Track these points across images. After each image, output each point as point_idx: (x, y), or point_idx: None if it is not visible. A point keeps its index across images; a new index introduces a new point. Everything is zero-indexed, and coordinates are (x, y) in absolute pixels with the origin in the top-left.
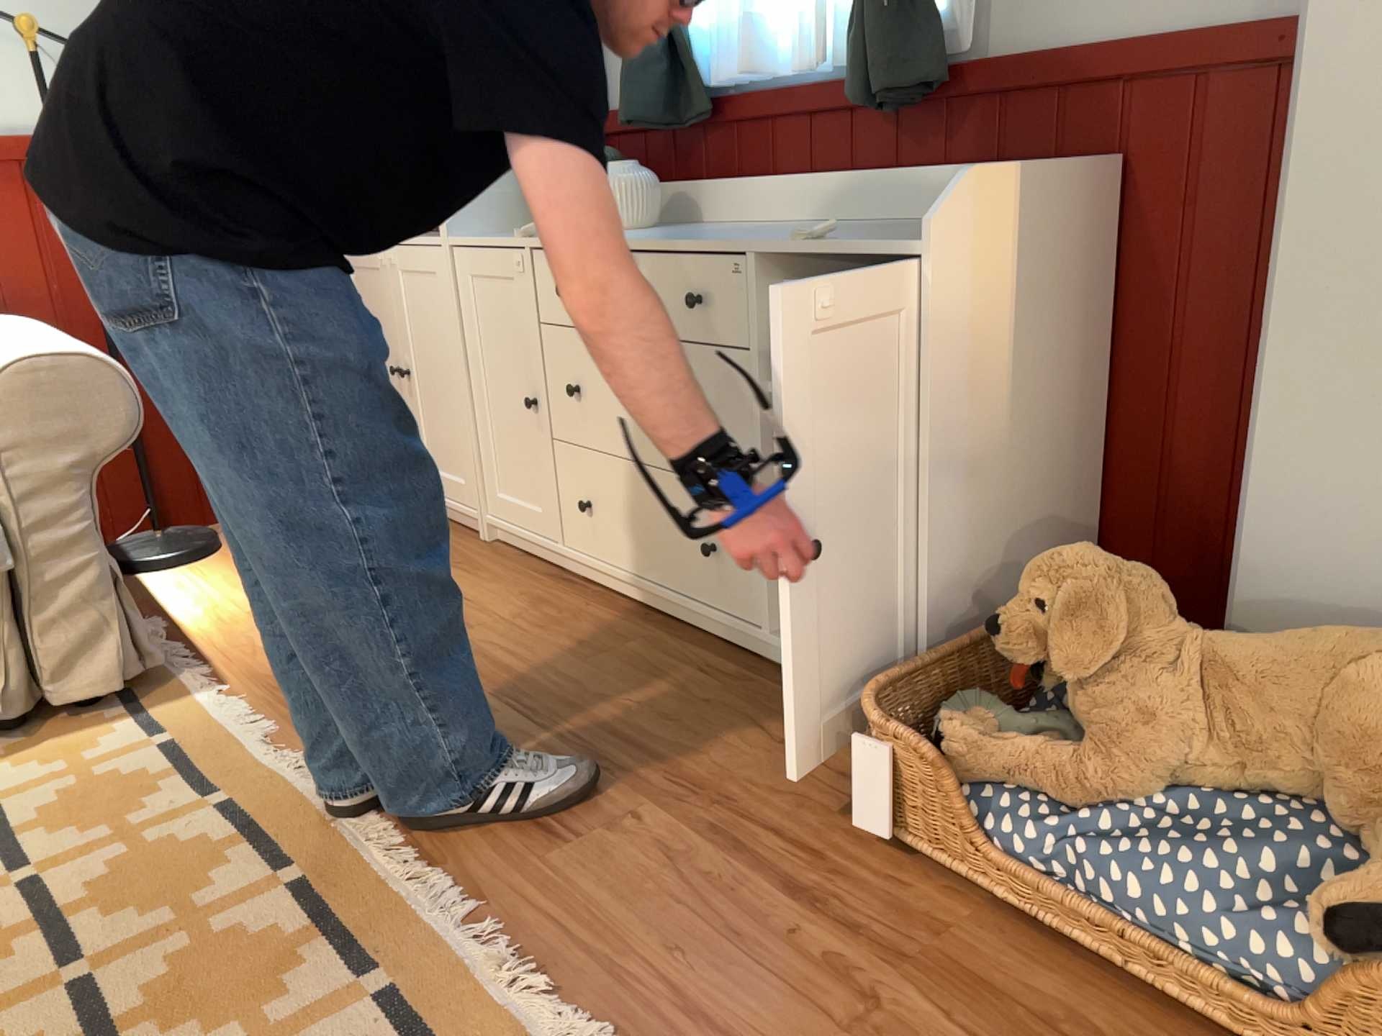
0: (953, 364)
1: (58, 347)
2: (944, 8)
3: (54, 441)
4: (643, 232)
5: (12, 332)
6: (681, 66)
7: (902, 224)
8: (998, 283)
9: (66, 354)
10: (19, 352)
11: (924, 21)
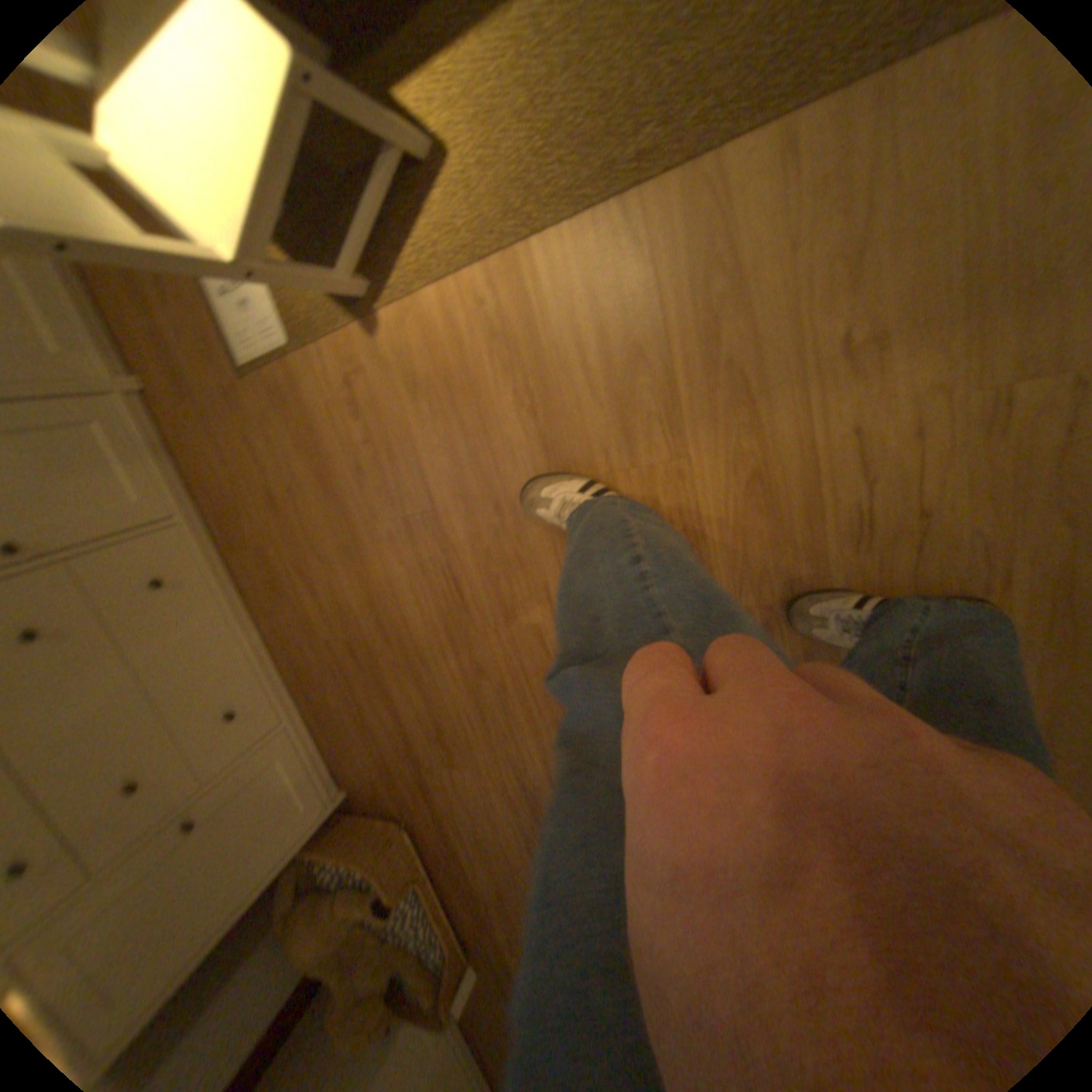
0: None
1: None
2: None
3: None
4: None
5: None
6: None
7: None
8: None
9: None
10: None
11: None
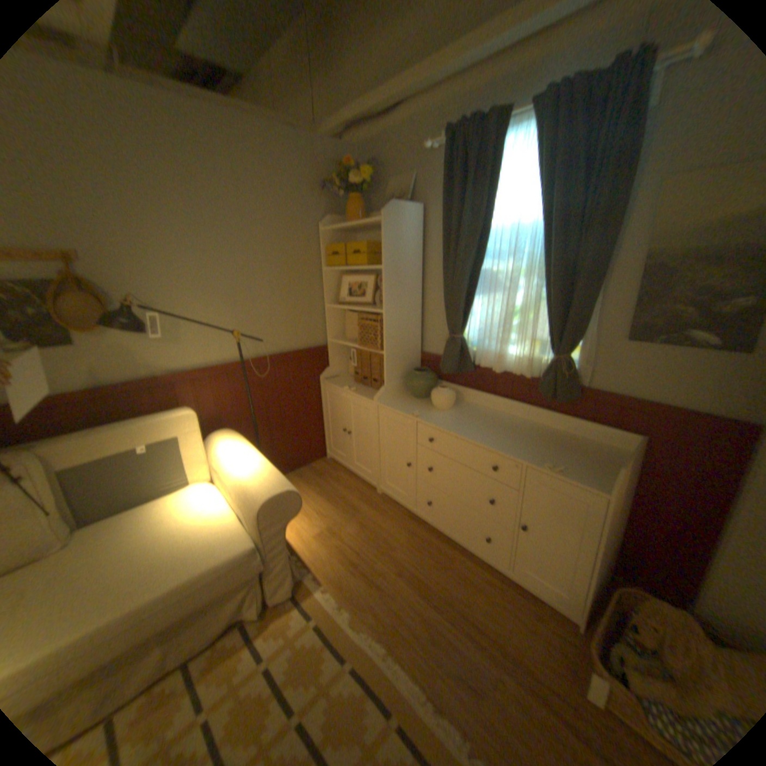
0: (612, 528)
1: (274, 485)
2: (578, 368)
3: (275, 522)
4: (454, 414)
5: (239, 455)
6: (463, 352)
7: (557, 434)
8: (623, 496)
9: (280, 491)
10: (260, 486)
11: (575, 376)
